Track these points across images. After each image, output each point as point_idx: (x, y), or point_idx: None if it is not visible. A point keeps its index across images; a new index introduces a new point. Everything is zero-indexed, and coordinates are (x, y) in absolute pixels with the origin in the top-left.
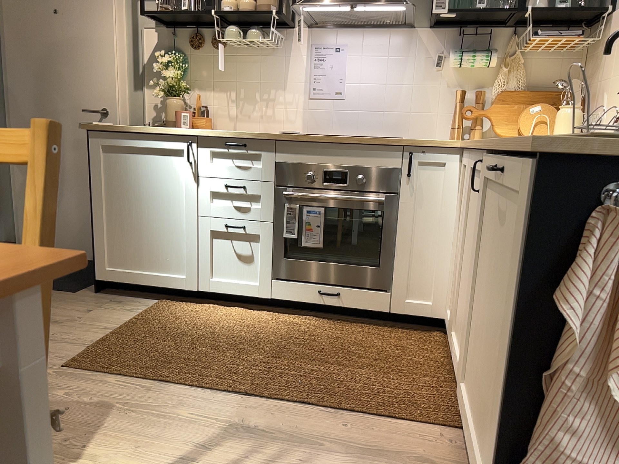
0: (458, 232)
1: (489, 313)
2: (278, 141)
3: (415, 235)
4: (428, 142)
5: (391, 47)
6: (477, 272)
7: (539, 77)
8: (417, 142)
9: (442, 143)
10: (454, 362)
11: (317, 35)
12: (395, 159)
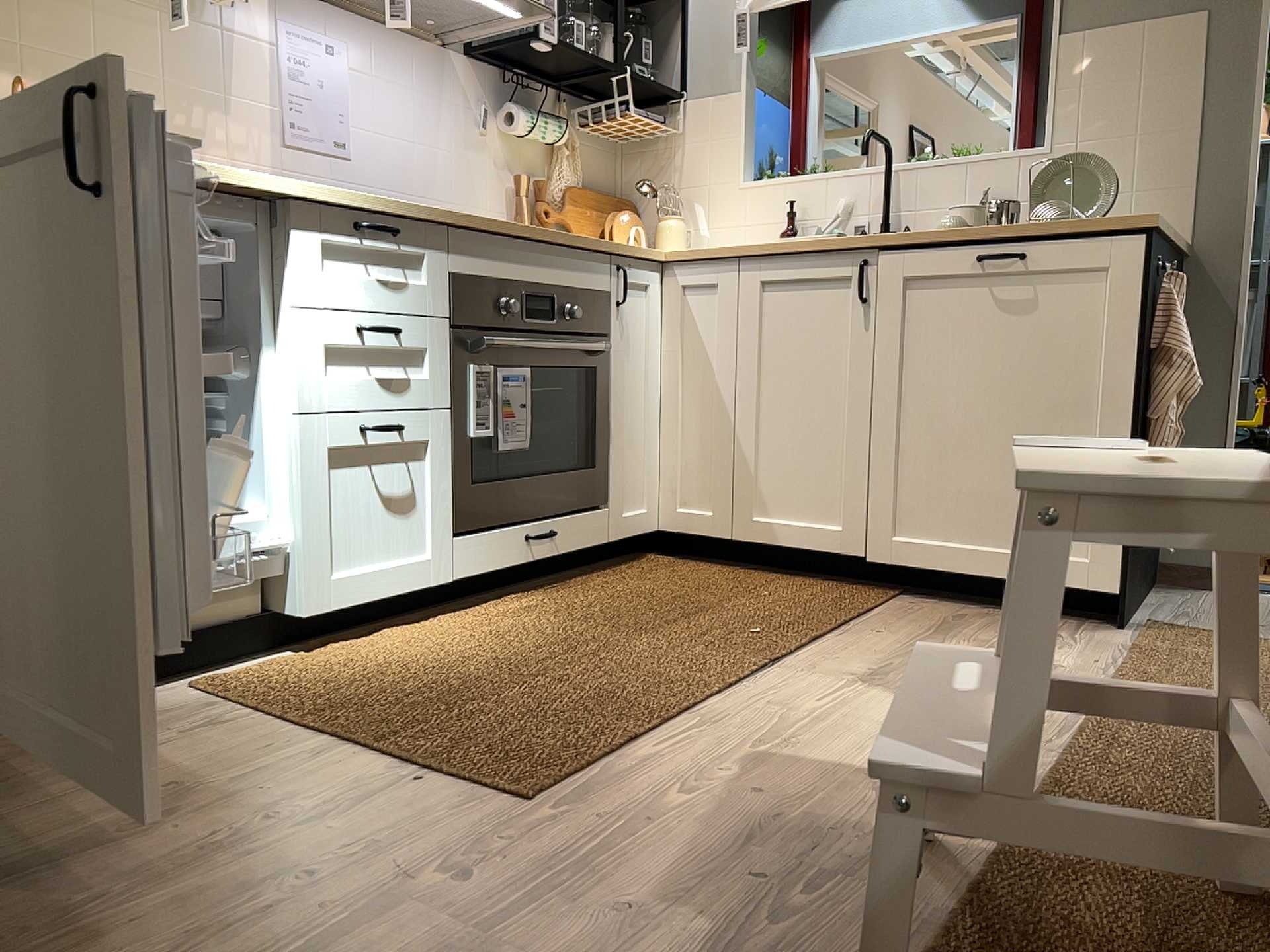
0: (689, 382)
1: (994, 410)
2: (456, 225)
3: (626, 400)
4: (638, 246)
5: (419, 70)
6: (905, 387)
7: (588, 169)
8: (628, 244)
9: (649, 248)
10: (803, 543)
11: (292, 4)
12: (604, 271)
